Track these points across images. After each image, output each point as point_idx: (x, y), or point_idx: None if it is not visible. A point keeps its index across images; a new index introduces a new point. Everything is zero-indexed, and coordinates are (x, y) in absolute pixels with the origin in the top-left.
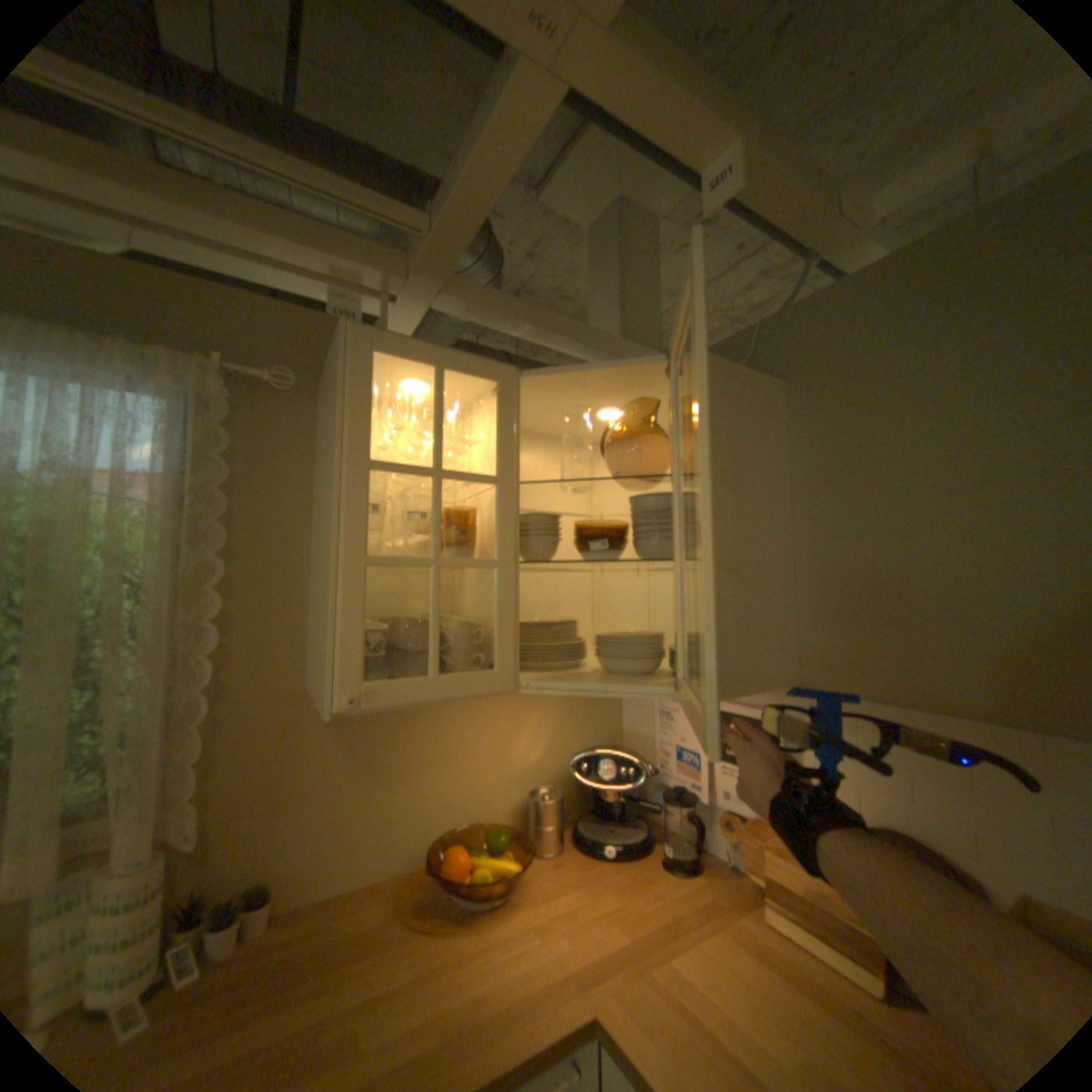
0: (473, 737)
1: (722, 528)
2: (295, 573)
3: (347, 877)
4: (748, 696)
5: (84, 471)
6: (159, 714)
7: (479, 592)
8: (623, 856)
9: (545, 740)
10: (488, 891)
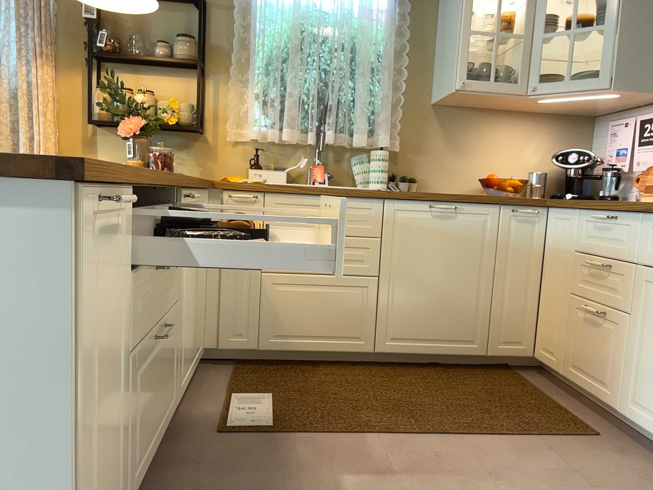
0: (502, 142)
1: (640, 7)
2: (429, 54)
3: (443, 187)
4: (646, 93)
5: (369, 8)
6: (390, 98)
7: (512, 59)
8: (576, 196)
9: (541, 153)
10: (506, 185)
